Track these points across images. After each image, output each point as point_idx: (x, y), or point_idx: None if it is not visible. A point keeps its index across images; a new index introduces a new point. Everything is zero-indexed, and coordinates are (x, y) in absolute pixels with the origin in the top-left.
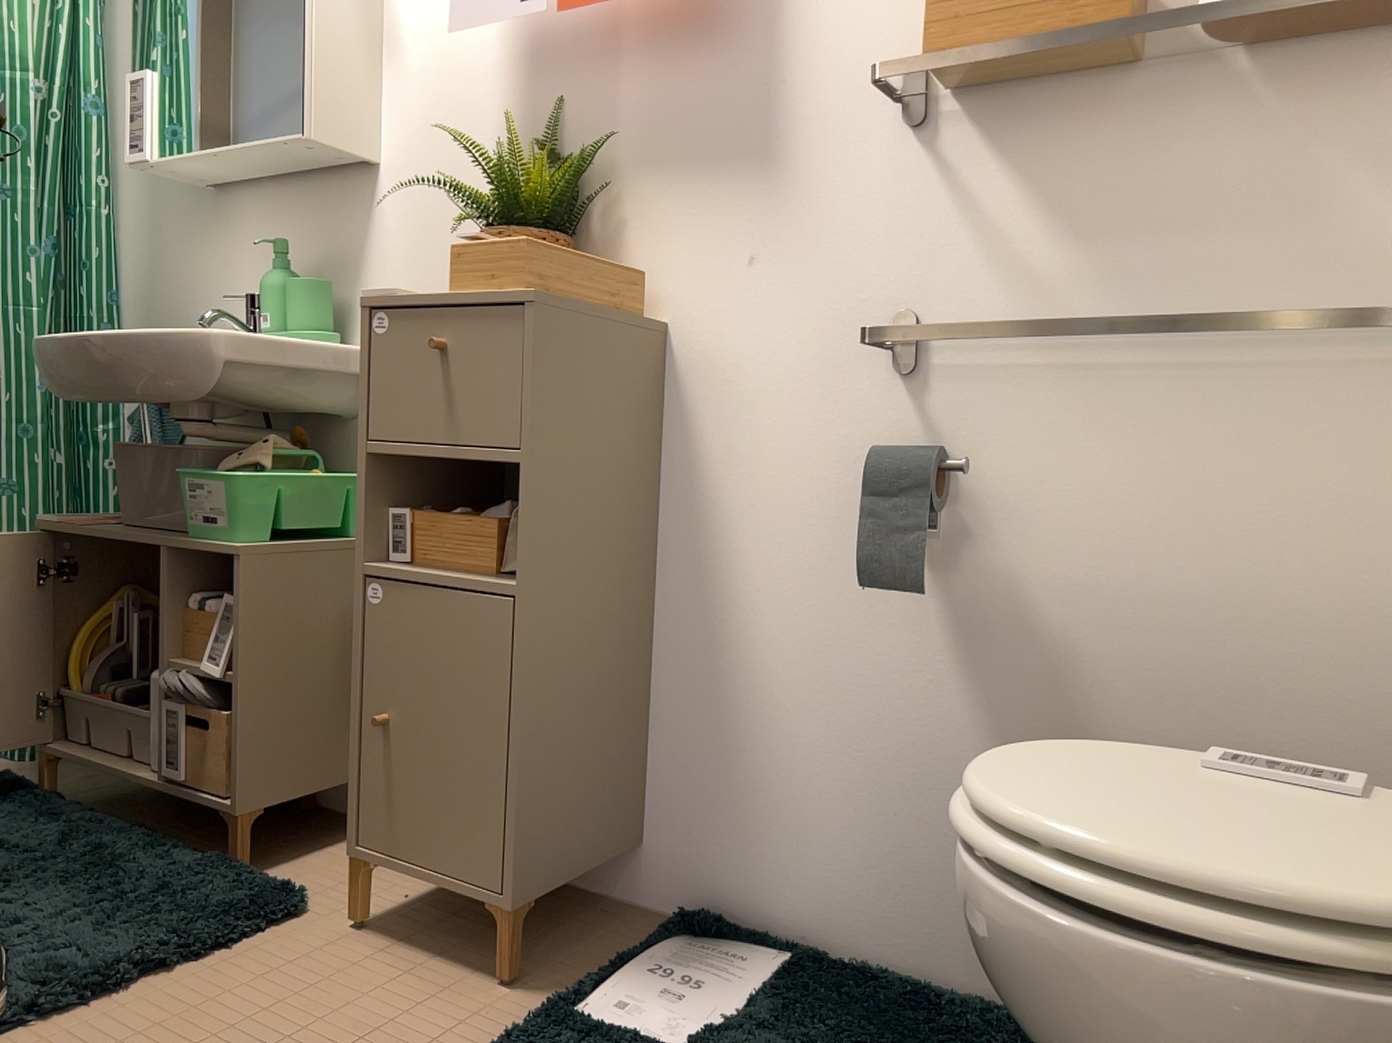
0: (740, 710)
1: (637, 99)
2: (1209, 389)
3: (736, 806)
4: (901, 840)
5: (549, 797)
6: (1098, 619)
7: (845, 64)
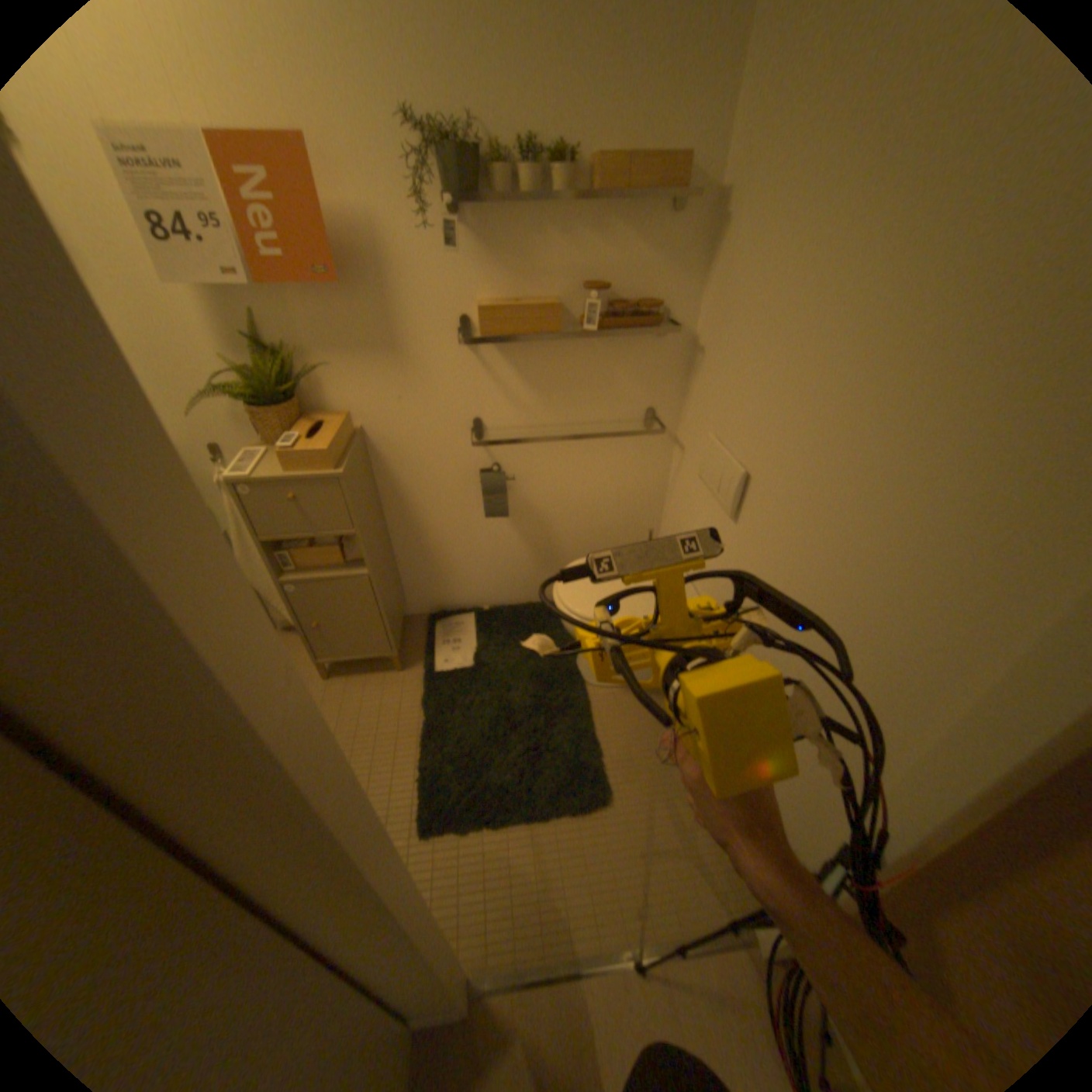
0: (435, 556)
1: (305, 312)
2: (585, 439)
3: (440, 582)
4: (500, 576)
5: (393, 621)
6: (555, 507)
7: (430, 308)
